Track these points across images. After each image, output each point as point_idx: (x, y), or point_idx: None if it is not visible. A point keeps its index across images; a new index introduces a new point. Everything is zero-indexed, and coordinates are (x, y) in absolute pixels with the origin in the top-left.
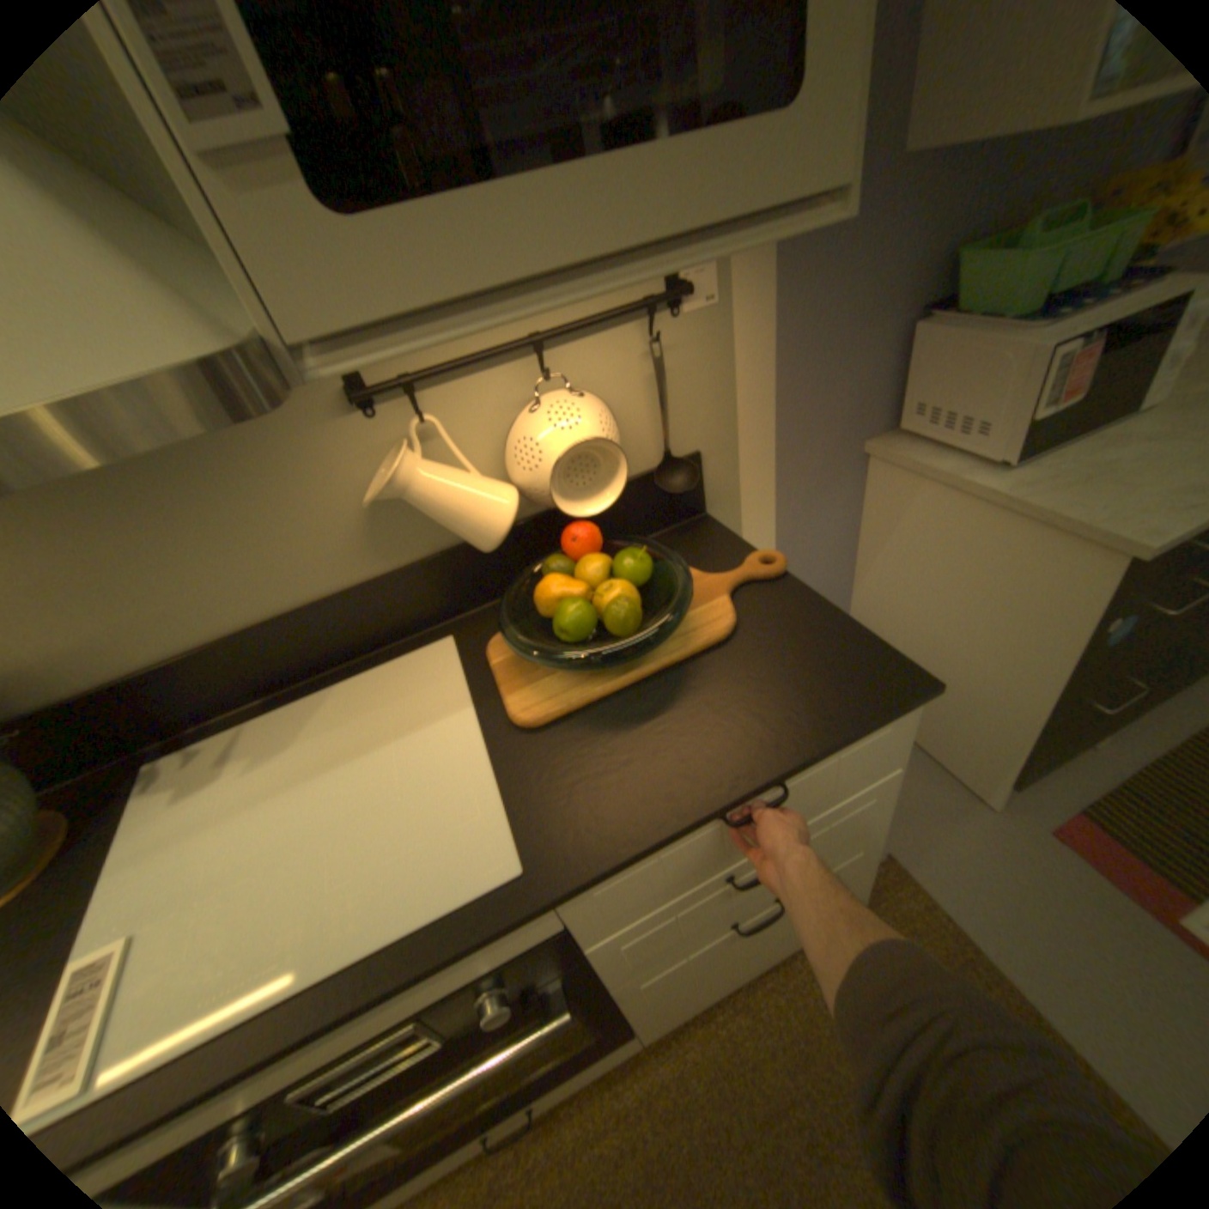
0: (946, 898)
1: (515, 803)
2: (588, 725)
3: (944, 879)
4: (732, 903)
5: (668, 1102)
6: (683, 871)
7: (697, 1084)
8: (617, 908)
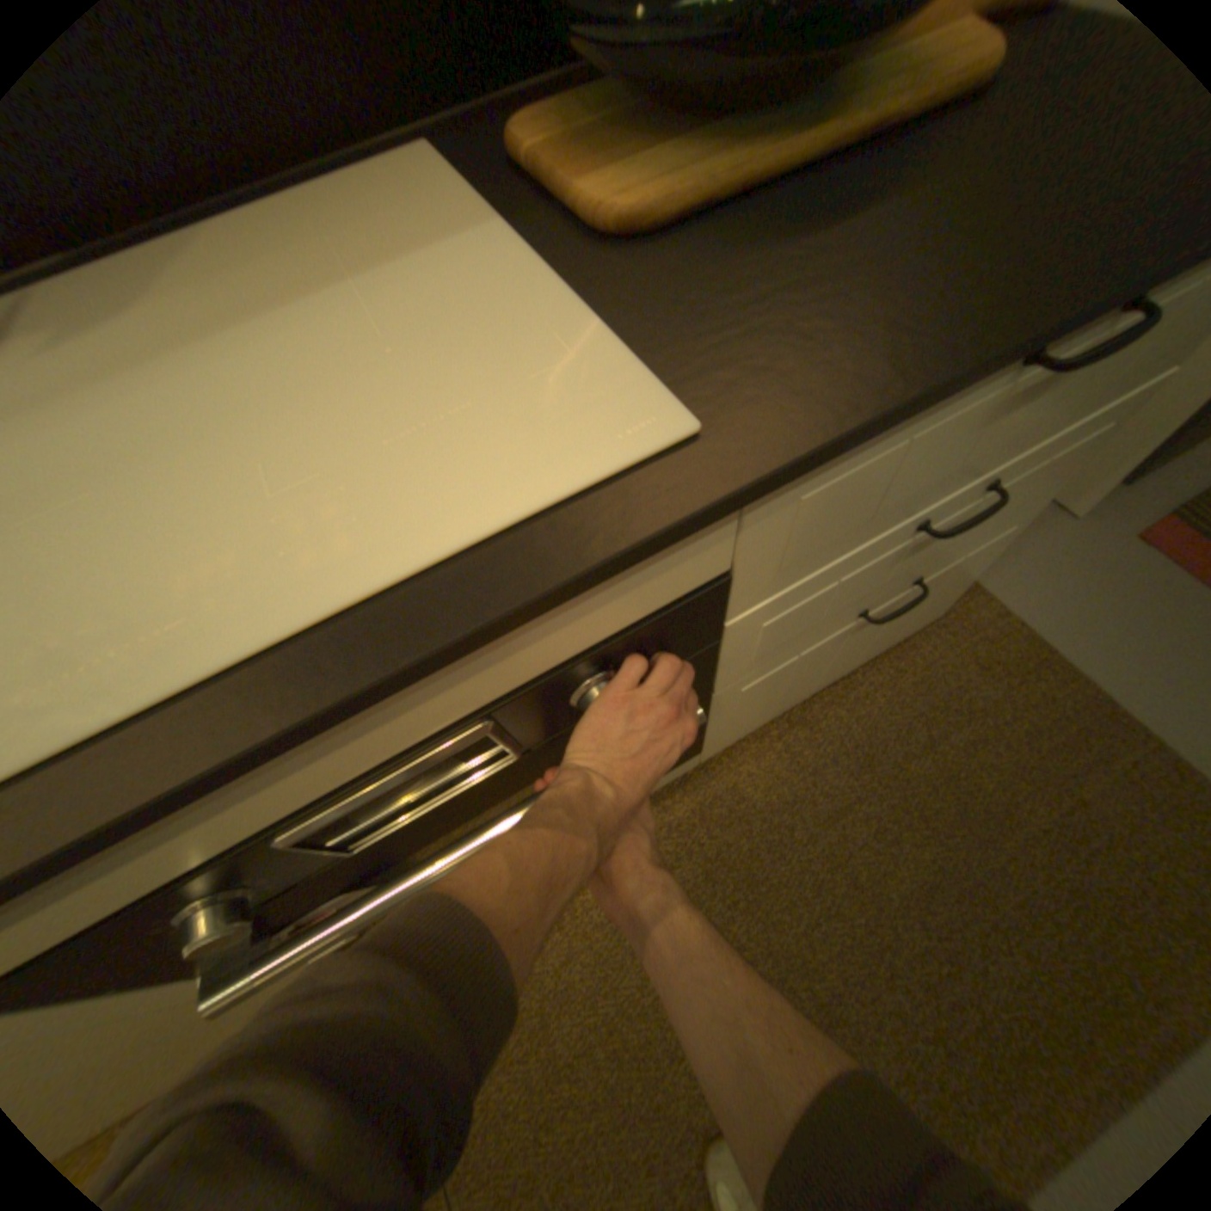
0: (1020, 604)
1: (642, 335)
2: (750, 222)
3: (1018, 586)
4: (893, 572)
5: (724, 809)
6: (908, 484)
7: (754, 790)
8: (807, 540)
